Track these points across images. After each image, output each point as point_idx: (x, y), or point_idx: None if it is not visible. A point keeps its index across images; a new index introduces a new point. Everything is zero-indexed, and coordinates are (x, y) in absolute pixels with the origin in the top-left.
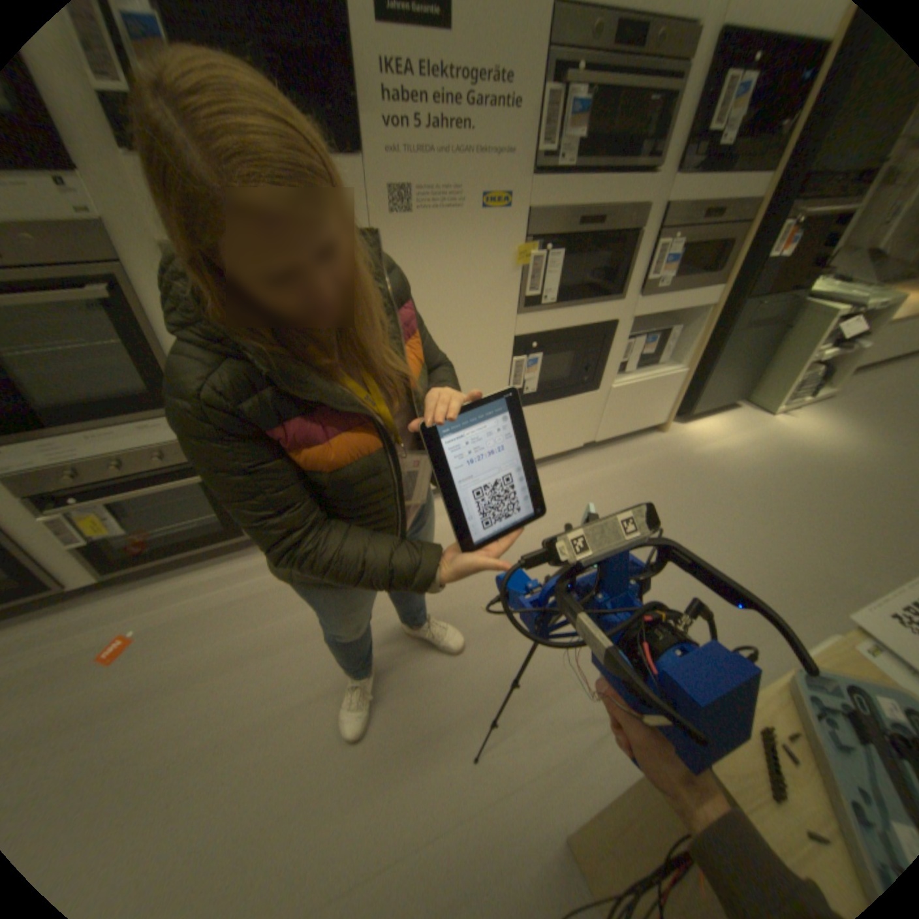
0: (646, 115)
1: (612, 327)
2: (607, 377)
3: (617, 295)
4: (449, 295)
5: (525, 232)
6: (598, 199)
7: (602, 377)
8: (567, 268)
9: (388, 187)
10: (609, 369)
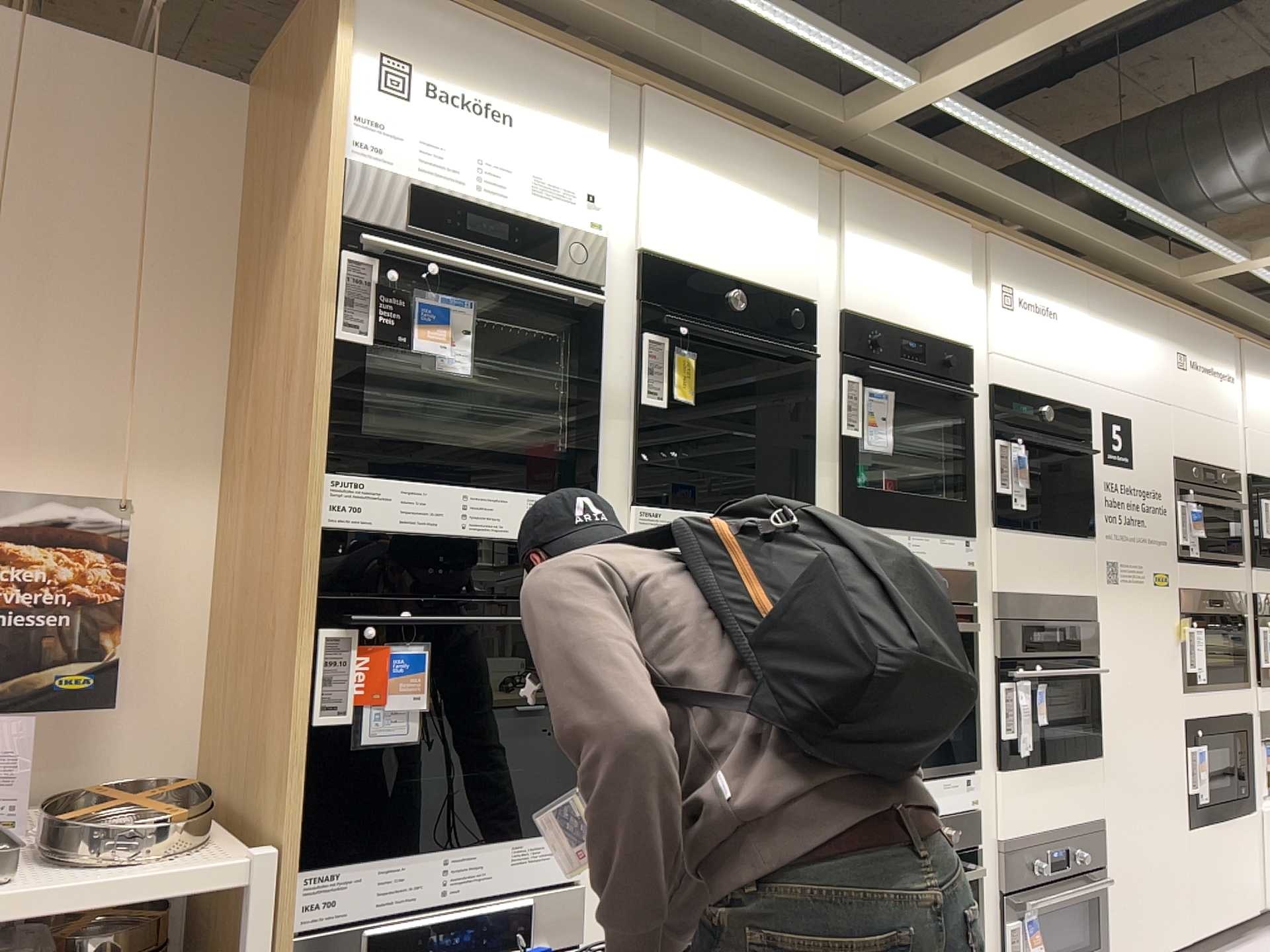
0: (1221, 524)
1: (1248, 719)
2: (1255, 792)
3: (1243, 680)
4: (1139, 662)
5: (1178, 606)
6: (1213, 583)
7: (1254, 791)
8: (1204, 645)
9: (1106, 562)
10: (1255, 779)
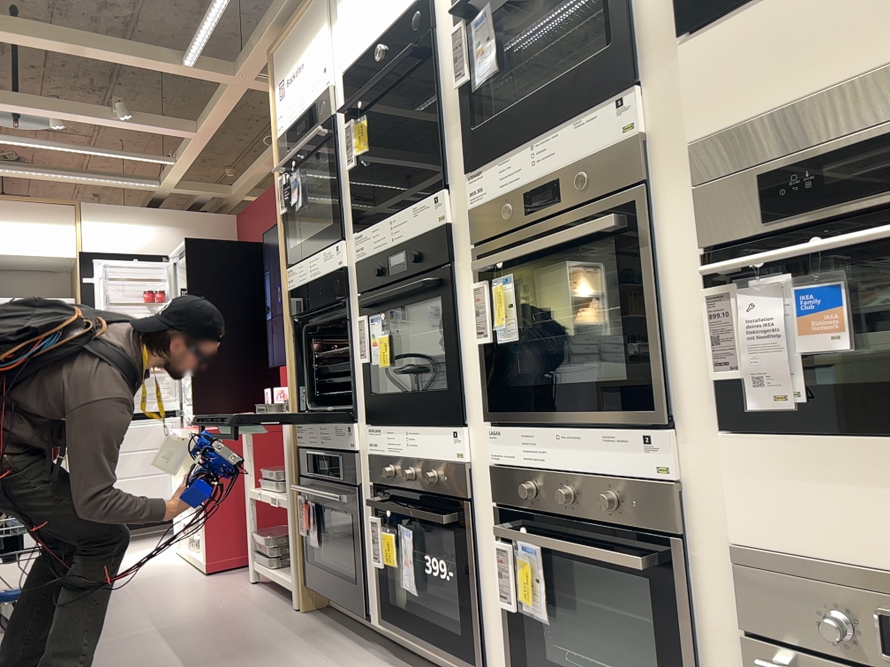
0: None
1: None
2: None
3: None
4: None
5: None
6: None
7: None
8: None
9: None
10: None
